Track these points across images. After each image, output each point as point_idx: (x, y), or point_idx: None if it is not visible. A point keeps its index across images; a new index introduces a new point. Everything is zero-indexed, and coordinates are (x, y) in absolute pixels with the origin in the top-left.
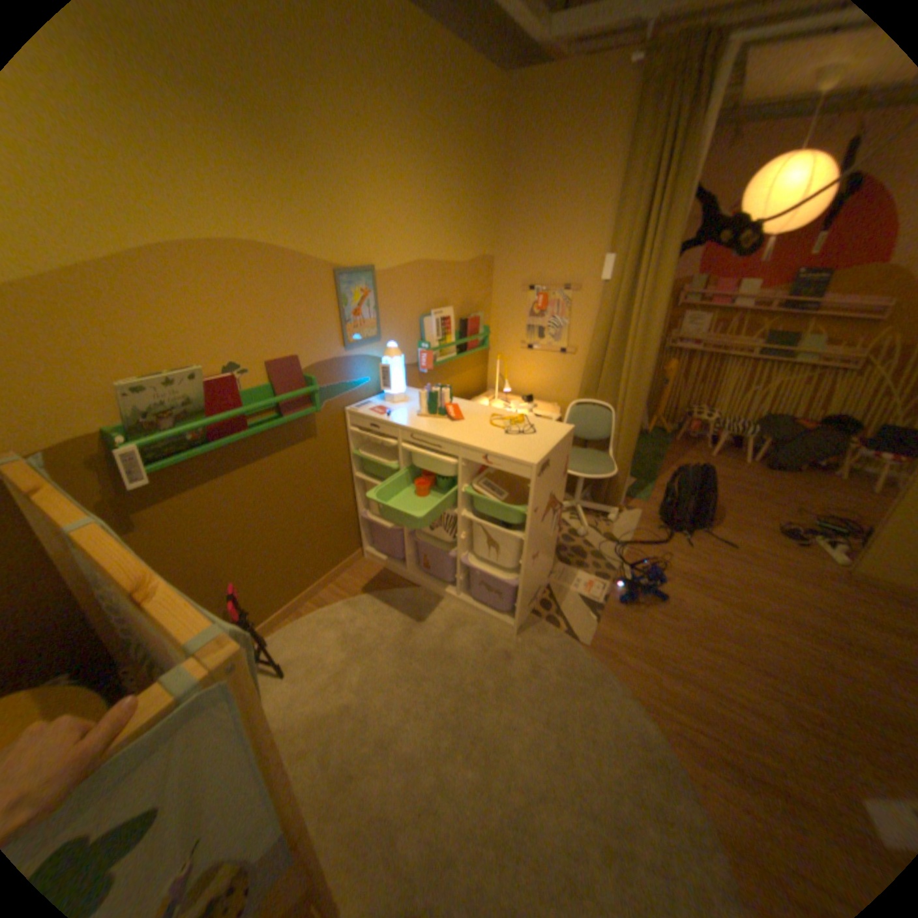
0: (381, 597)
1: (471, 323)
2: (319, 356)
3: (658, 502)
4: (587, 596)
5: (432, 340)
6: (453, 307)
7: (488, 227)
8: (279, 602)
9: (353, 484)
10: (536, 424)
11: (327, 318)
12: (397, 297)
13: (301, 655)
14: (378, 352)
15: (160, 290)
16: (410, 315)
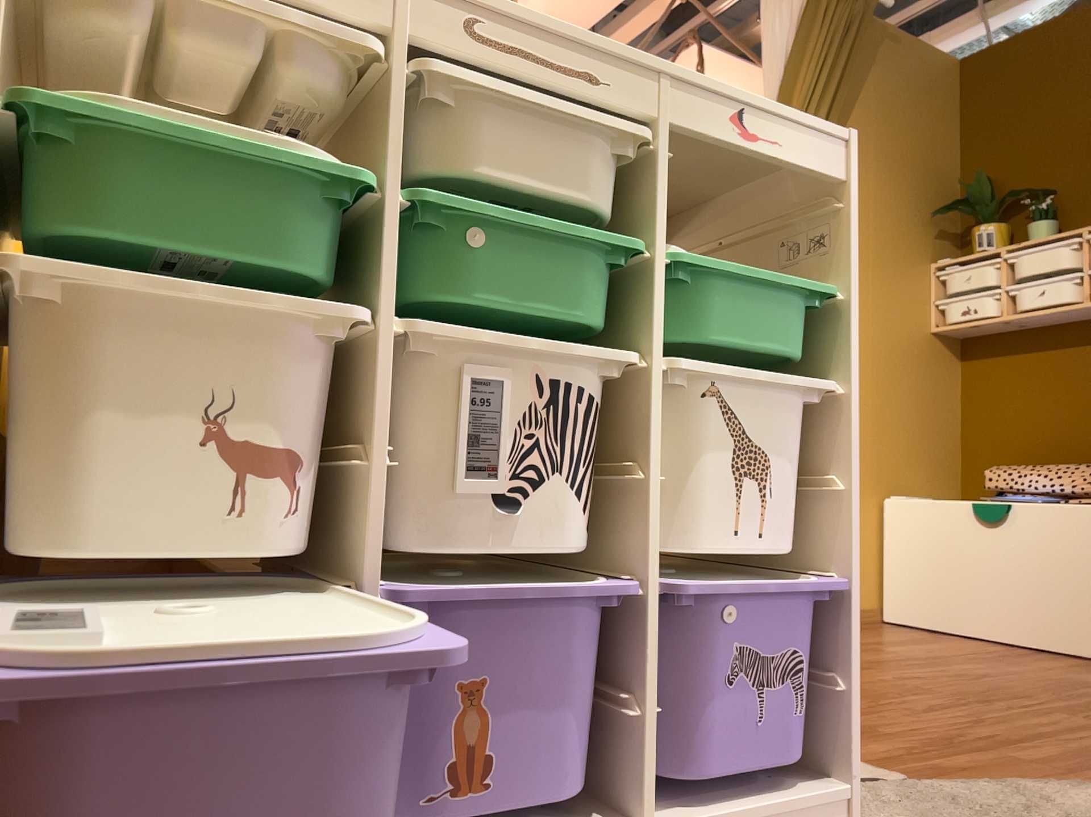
0: None
1: None
2: None
3: None
4: None
5: None
6: None
7: None
8: None
9: None
10: None
11: None
12: None
13: None
14: None
15: None
16: None
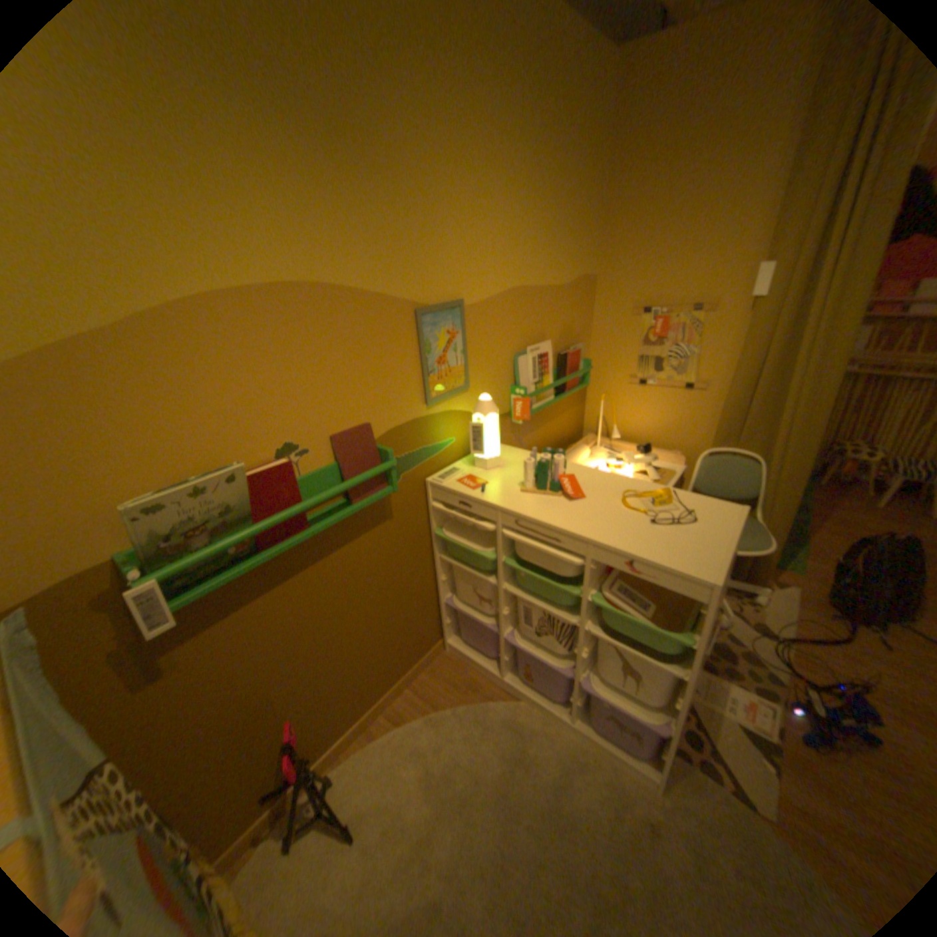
0: (470, 715)
1: (573, 357)
2: (396, 419)
3: (822, 577)
4: (753, 729)
5: (528, 382)
6: (551, 339)
7: (592, 239)
8: (347, 723)
9: (434, 567)
10: (692, 504)
11: (407, 370)
12: (489, 335)
13: (375, 806)
14: (466, 404)
15: (192, 359)
16: (503, 355)
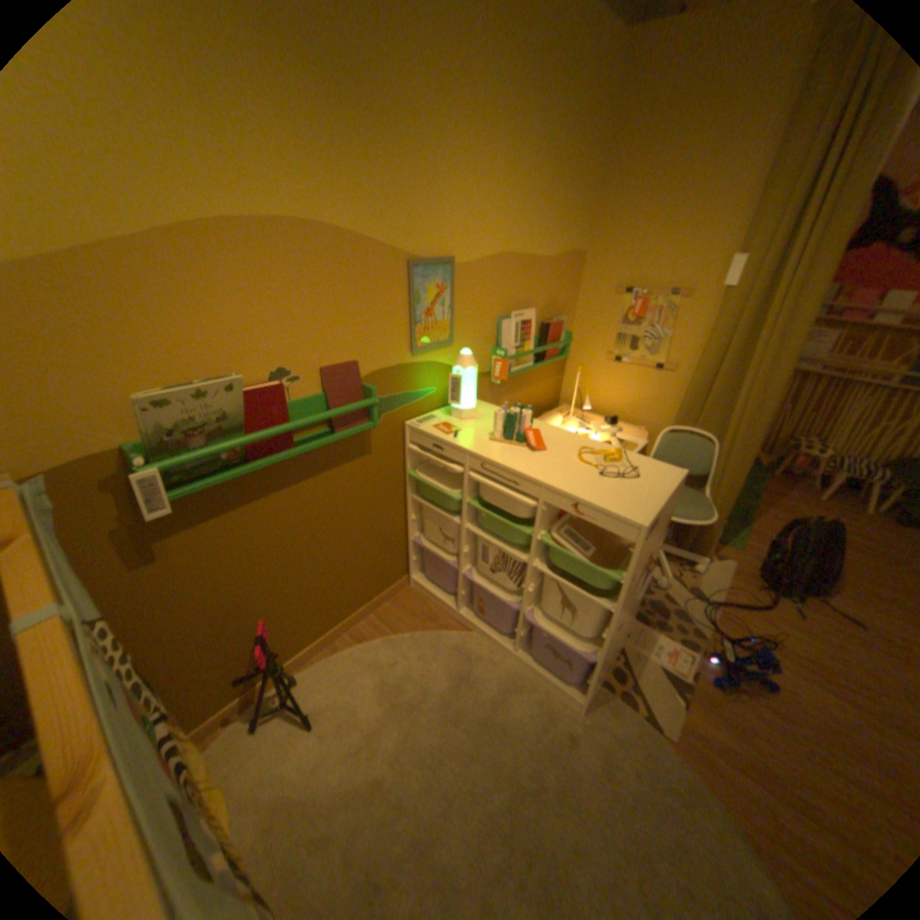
0: (426, 639)
1: (554, 328)
2: (382, 362)
3: (758, 554)
4: (672, 671)
5: (509, 346)
6: (536, 308)
7: (585, 216)
8: (314, 635)
9: (406, 506)
10: (638, 464)
11: (396, 318)
12: (476, 295)
13: (333, 703)
14: (448, 358)
15: (202, 278)
16: (488, 317)
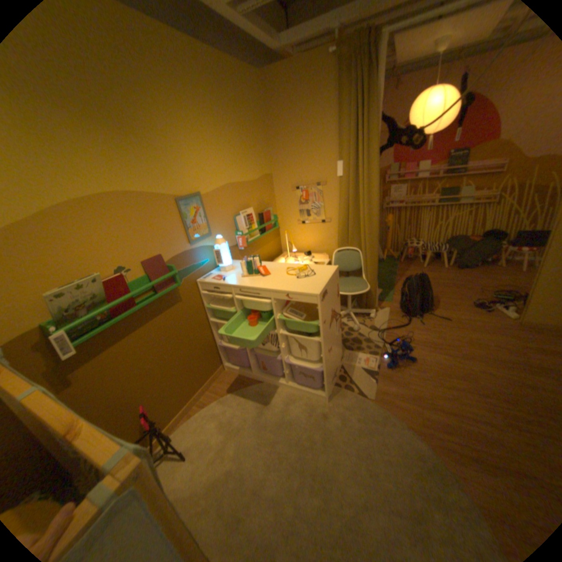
0: (239, 394)
1: (266, 214)
2: (174, 252)
3: (398, 301)
4: (367, 368)
5: (243, 229)
6: (253, 207)
7: (265, 157)
8: (175, 411)
9: (210, 326)
10: (315, 269)
11: (176, 228)
12: (217, 207)
13: (194, 443)
14: (211, 242)
15: (66, 230)
16: (227, 217)
